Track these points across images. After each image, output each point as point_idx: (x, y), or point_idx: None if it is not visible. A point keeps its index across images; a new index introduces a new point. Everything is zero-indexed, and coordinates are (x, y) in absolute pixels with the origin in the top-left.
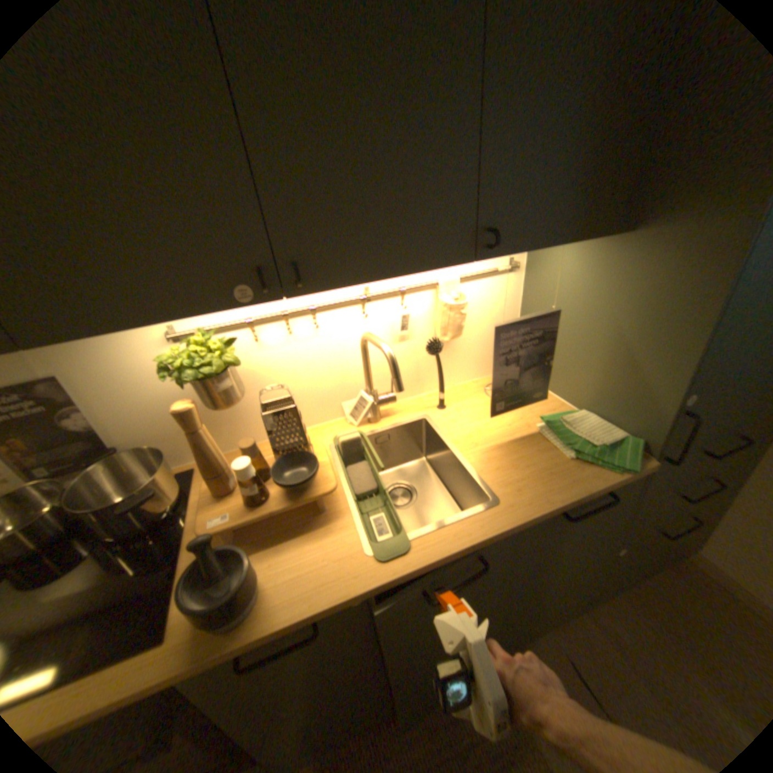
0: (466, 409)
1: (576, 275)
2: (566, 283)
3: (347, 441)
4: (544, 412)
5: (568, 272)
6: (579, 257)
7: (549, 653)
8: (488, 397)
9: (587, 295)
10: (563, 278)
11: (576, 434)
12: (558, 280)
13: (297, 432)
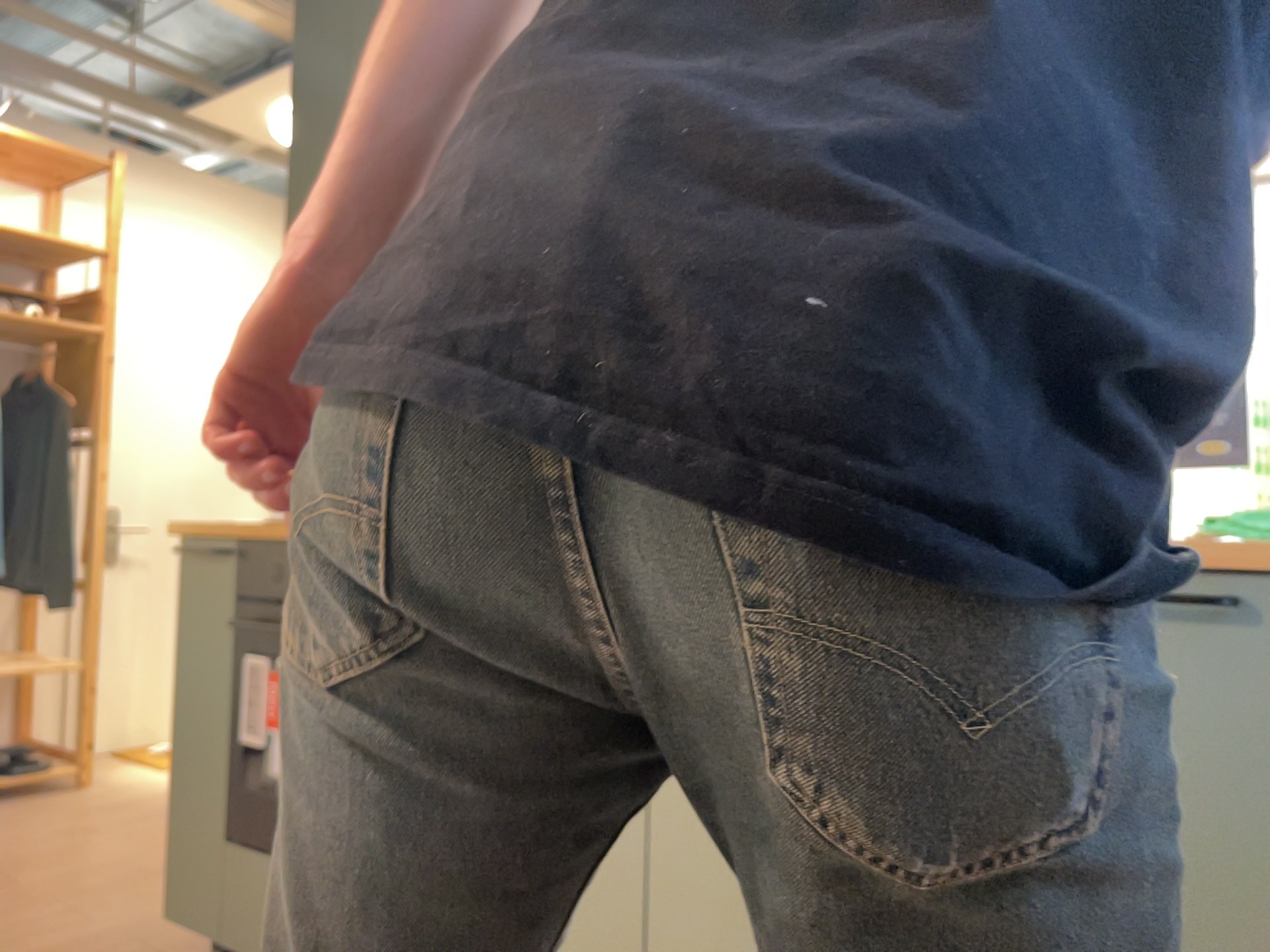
0: None
1: None
2: None
3: None
4: None
5: None
6: None
7: None
8: None
9: None
10: None
11: None
12: None
13: None
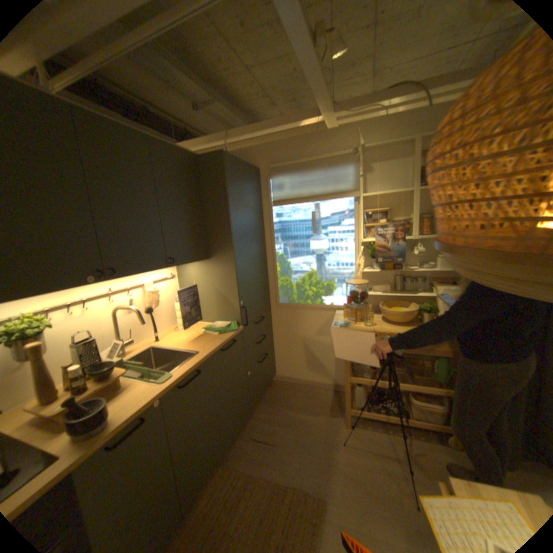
0: (169, 338)
1: (197, 276)
2: (194, 279)
3: (116, 362)
4: (202, 328)
5: (194, 276)
6: (196, 270)
7: (242, 444)
8: (177, 332)
9: (202, 281)
10: (193, 278)
11: (215, 328)
12: (191, 279)
13: (93, 356)
